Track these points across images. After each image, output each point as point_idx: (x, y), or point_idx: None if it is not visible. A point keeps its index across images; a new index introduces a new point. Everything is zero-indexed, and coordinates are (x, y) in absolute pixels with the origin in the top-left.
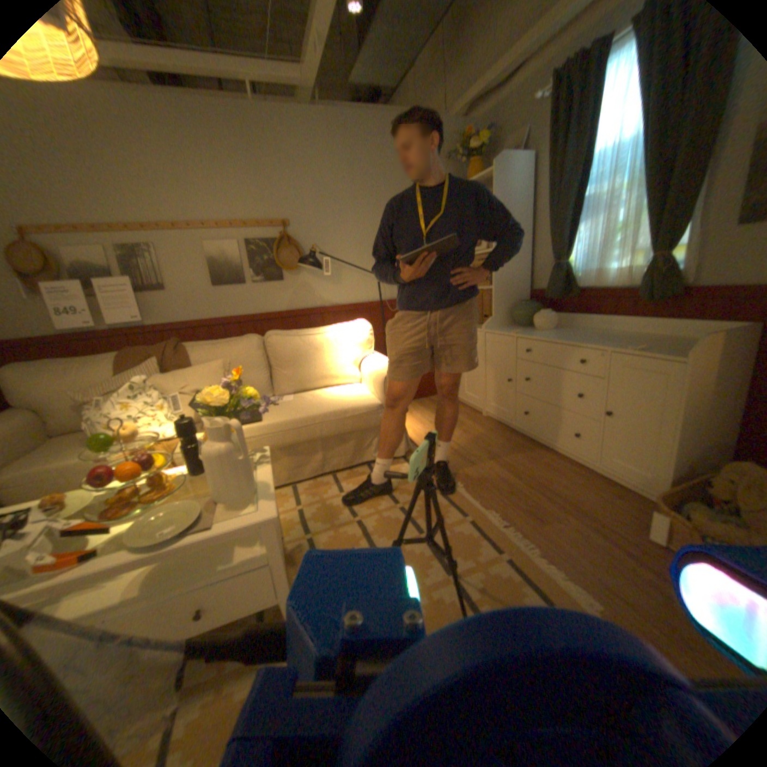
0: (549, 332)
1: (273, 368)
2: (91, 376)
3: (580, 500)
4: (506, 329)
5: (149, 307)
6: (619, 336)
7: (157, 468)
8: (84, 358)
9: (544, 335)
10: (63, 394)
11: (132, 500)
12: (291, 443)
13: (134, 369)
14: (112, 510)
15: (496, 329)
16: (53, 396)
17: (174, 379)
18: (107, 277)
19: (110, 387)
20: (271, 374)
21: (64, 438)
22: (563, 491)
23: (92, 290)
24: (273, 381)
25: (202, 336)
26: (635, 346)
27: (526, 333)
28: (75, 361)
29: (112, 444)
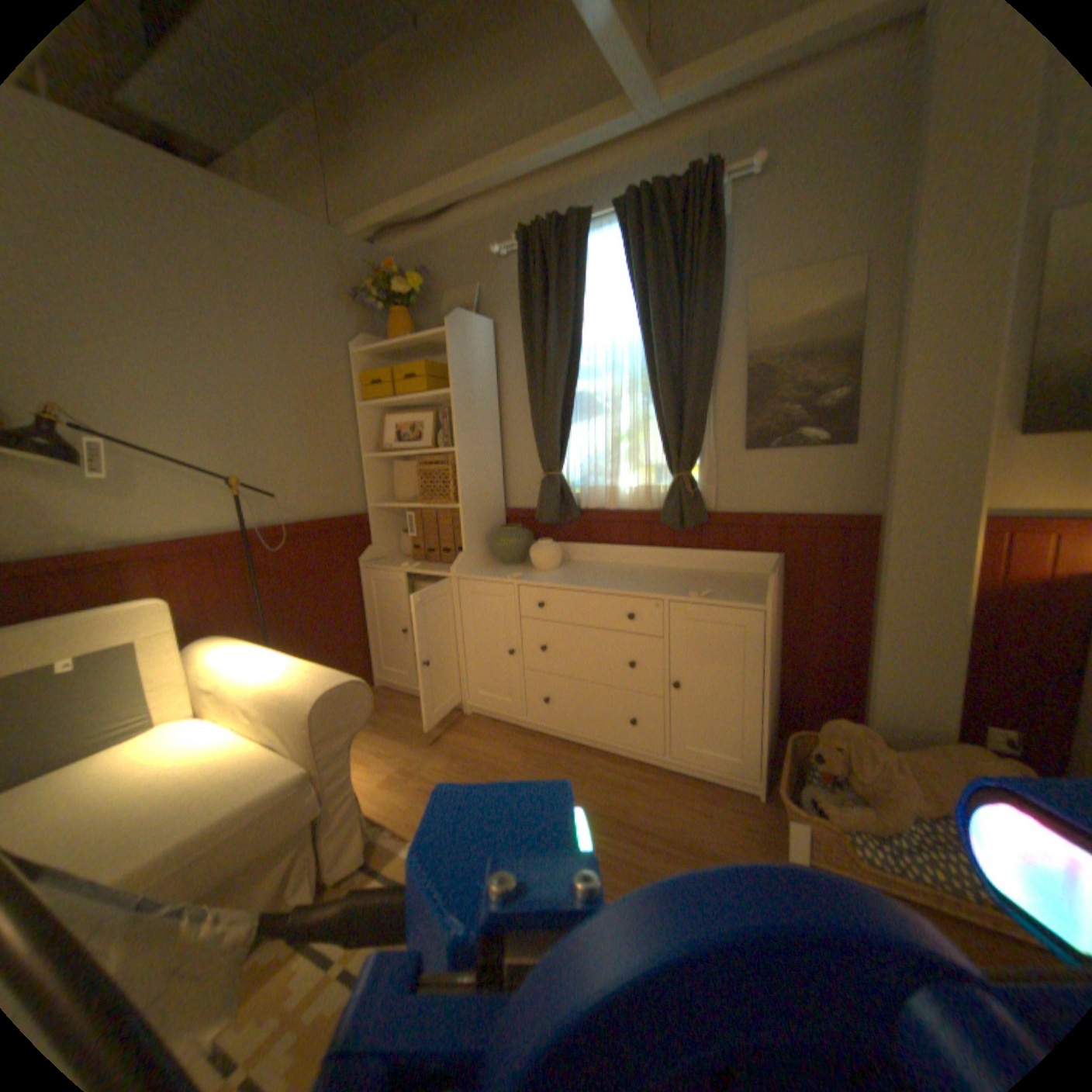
0: (558, 573)
1: None
2: None
3: (677, 830)
4: (490, 571)
5: None
6: (650, 574)
7: None
8: None
9: (558, 580)
10: None
11: None
12: None
13: None
14: None
15: (475, 573)
16: None
17: None
18: None
19: None
20: None
21: None
22: (649, 820)
23: None
24: None
25: None
26: (695, 592)
27: (529, 577)
28: None
29: None
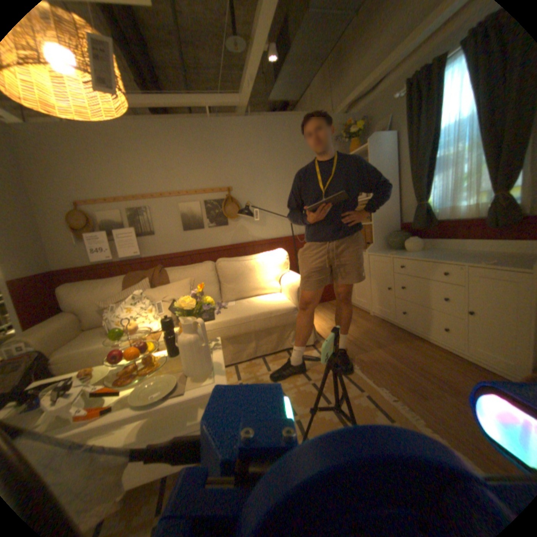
0: (417, 253)
1: (221, 283)
2: (109, 290)
3: (454, 382)
4: (384, 252)
5: (145, 246)
6: (474, 254)
7: (148, 351)
8: (105, 279)
9: (413, 255)
10: (92, 302)
11: (133, 373)
12: (234, 335)
13: (135, 285)
14: (121, 380)
15: (377, 252)
16: (86, 304)
17: (159, 291)
18: (121, 228)
19: (120, 297)
20: (220, 287)
21: (91, 331)
22: (439, 373)
23: (112, 236)
24: (221, 292)
25: (176, 263)
26: (487, 262)
27: (399, 254)
28: (100, 281)
29: (120, 335)
